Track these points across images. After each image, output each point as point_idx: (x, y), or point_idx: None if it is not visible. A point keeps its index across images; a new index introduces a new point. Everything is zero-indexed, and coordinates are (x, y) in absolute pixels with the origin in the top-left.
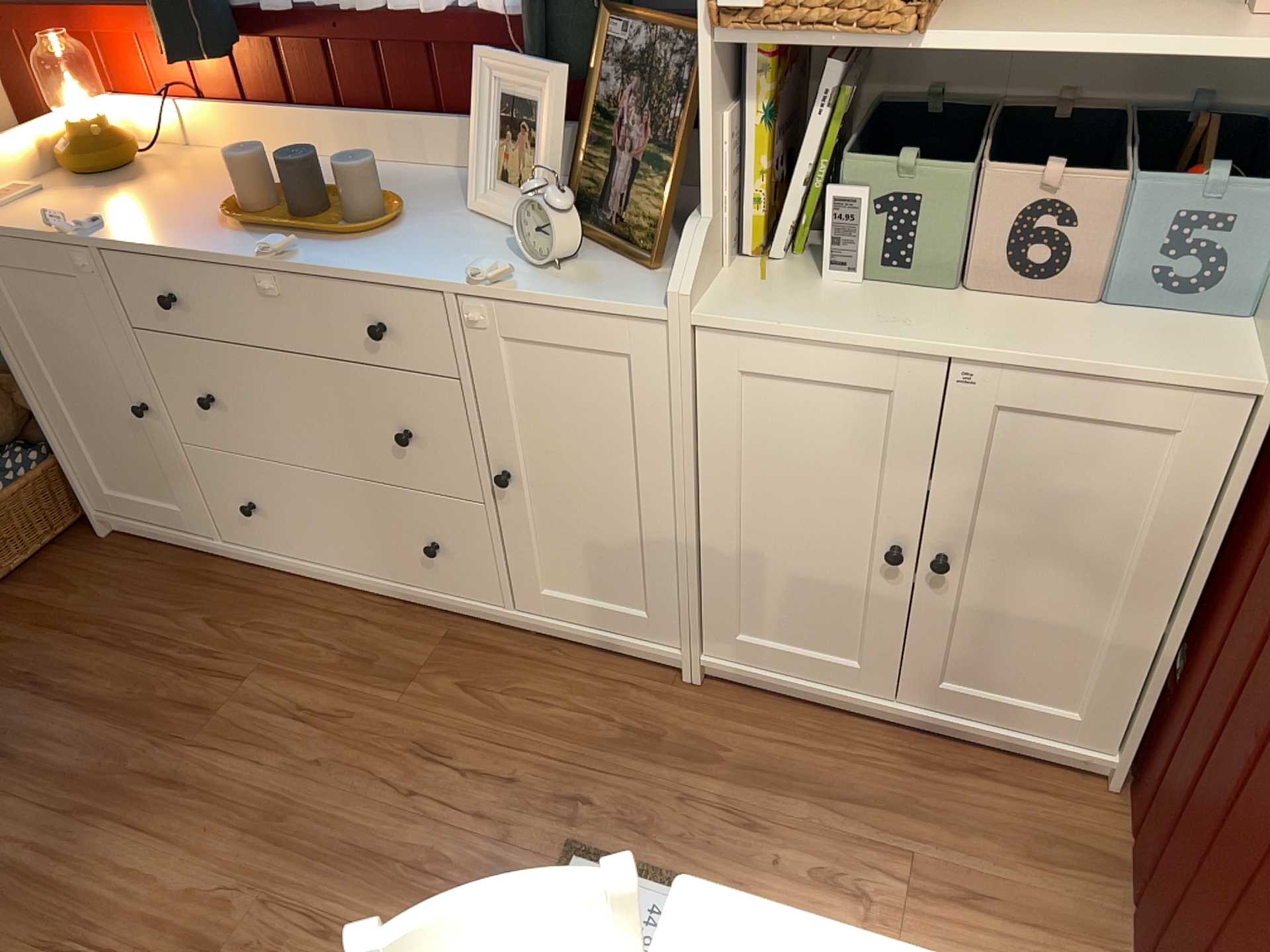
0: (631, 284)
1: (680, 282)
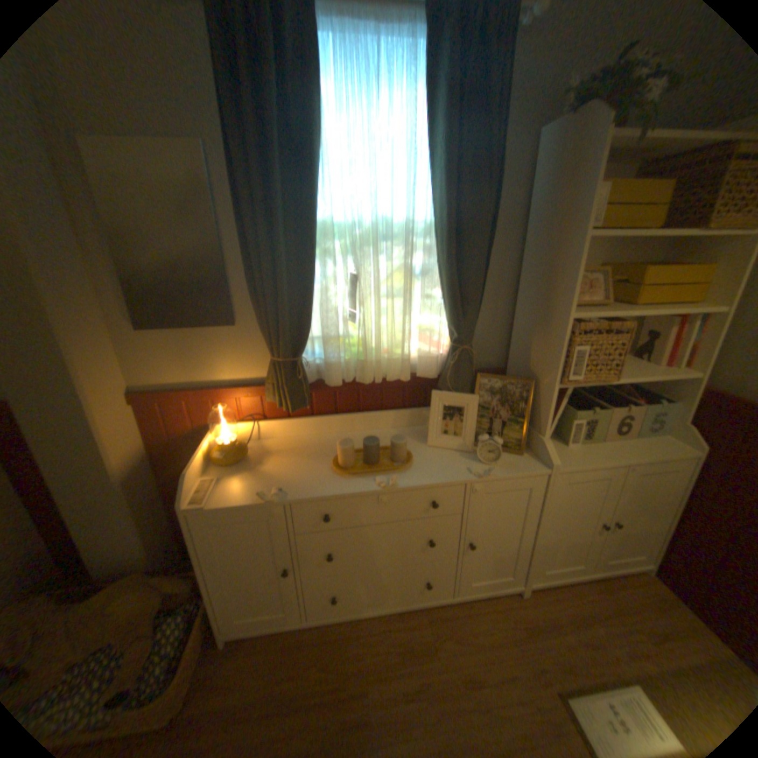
0: (525, 465)
1: (553, 462)
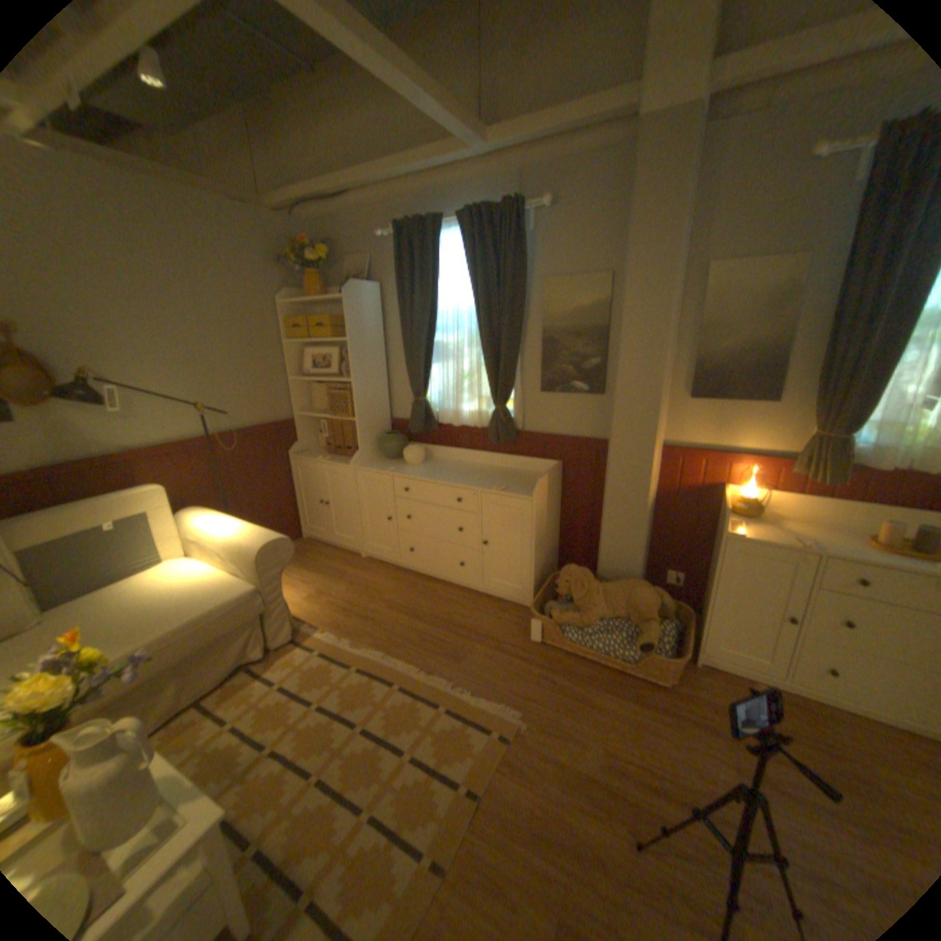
0: None
1: None
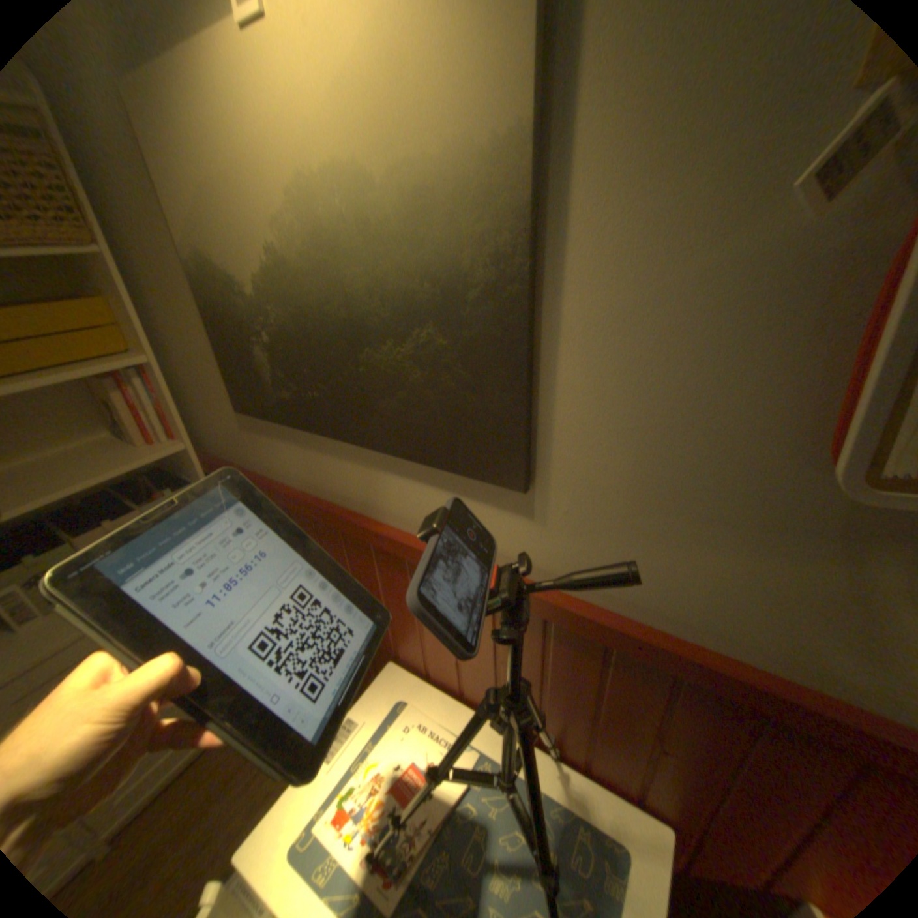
0: None
1: None
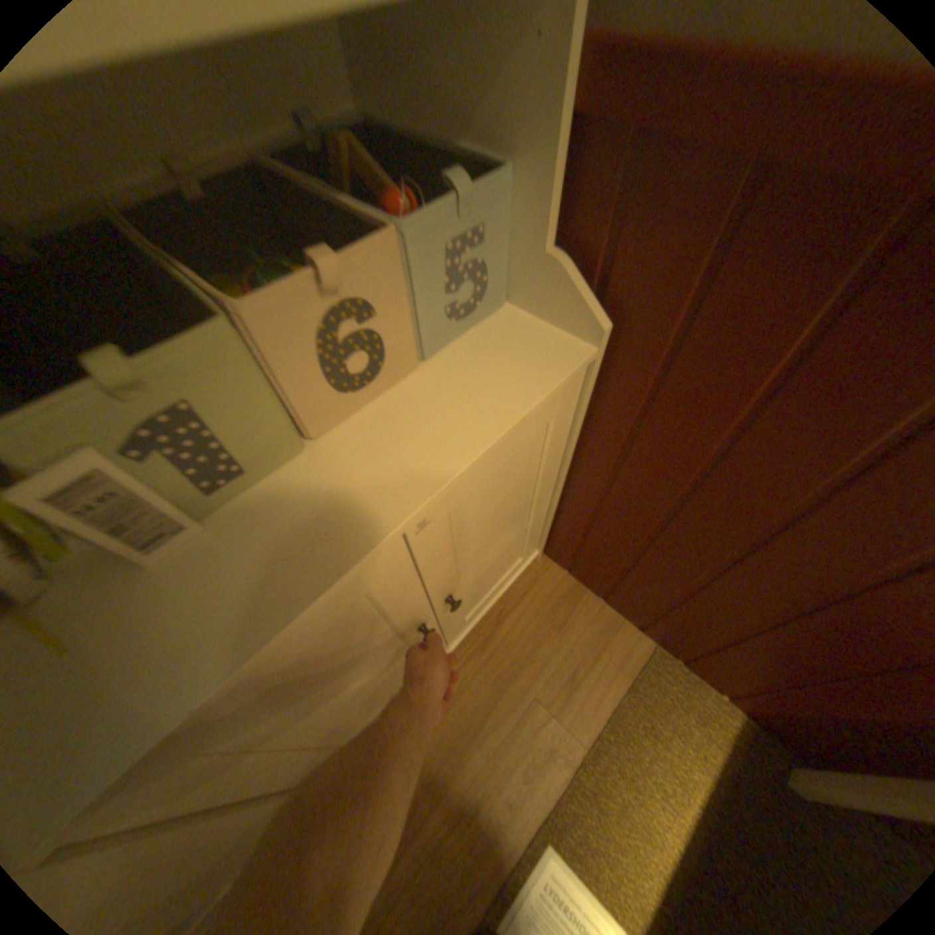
0: None
1: None
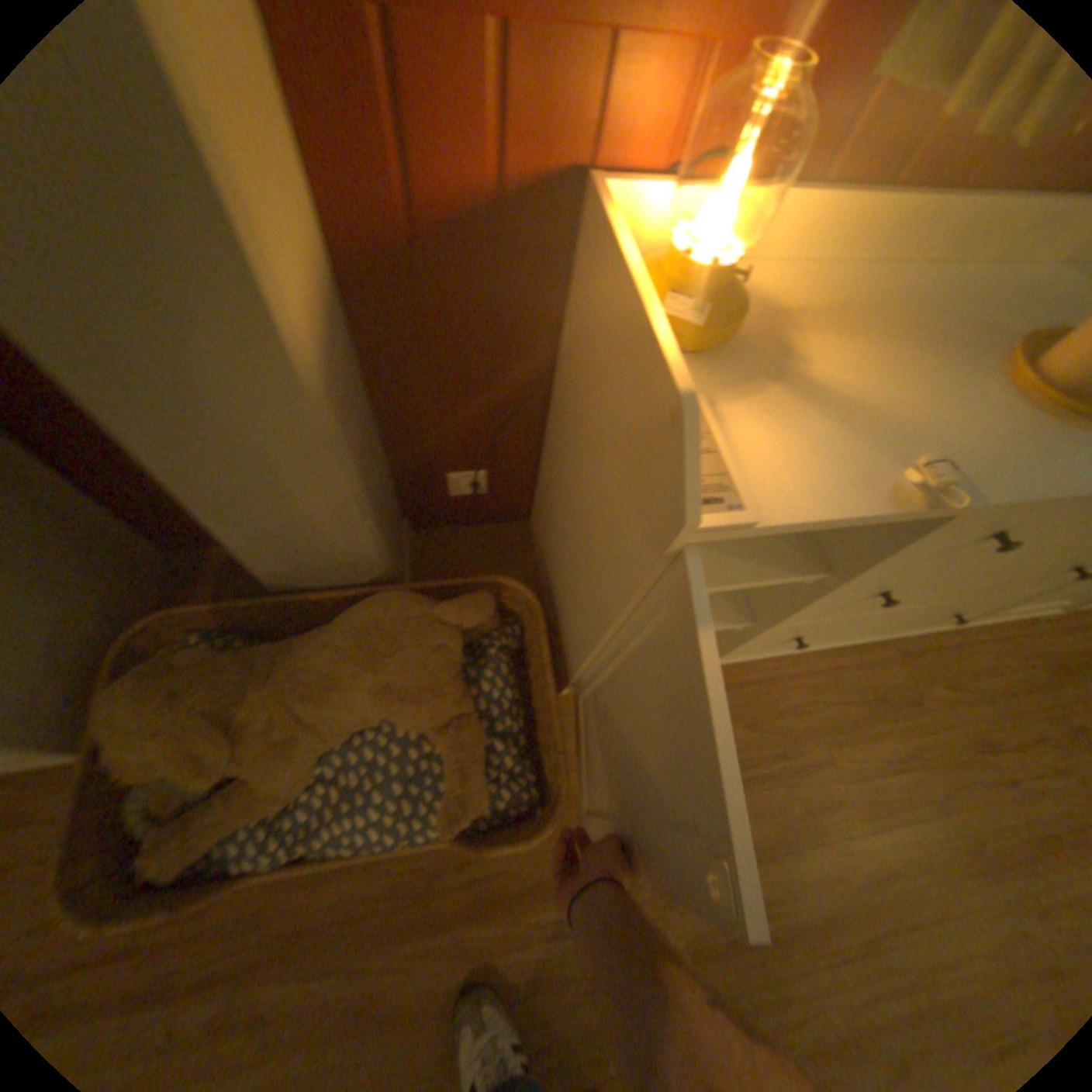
0: None
1: None
